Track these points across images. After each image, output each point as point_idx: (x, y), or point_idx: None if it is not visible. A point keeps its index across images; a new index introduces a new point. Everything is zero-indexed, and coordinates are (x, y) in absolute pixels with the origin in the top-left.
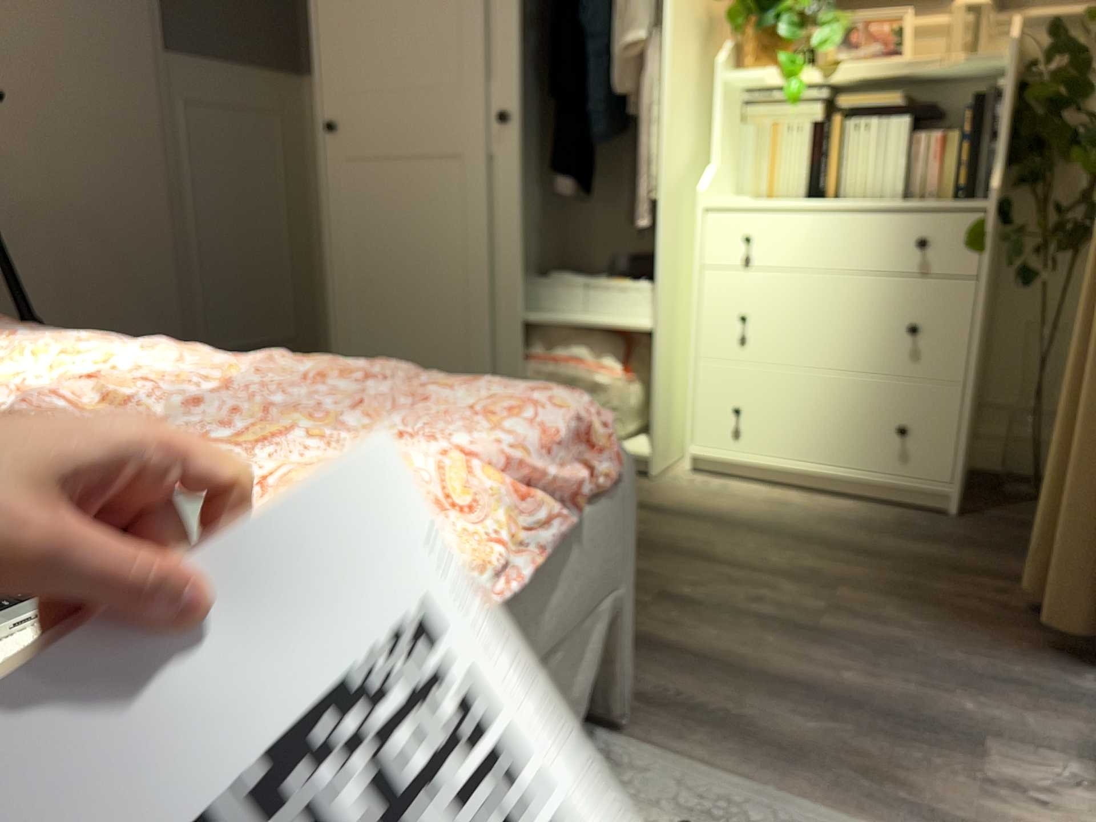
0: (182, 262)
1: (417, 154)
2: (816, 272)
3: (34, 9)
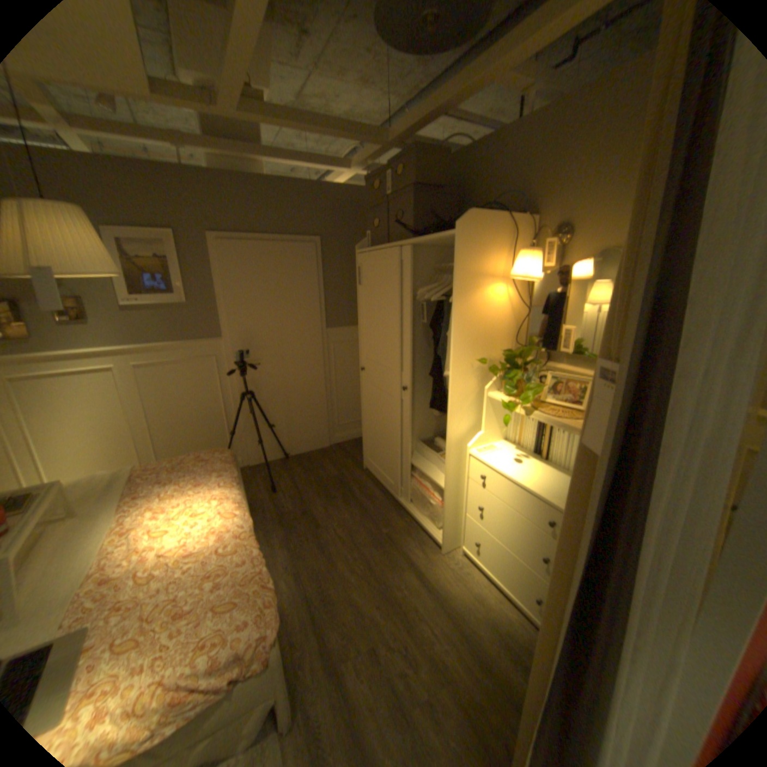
0: (328, 397)
1: (382, 389)
2: (509, 506)
3: (279, 327)
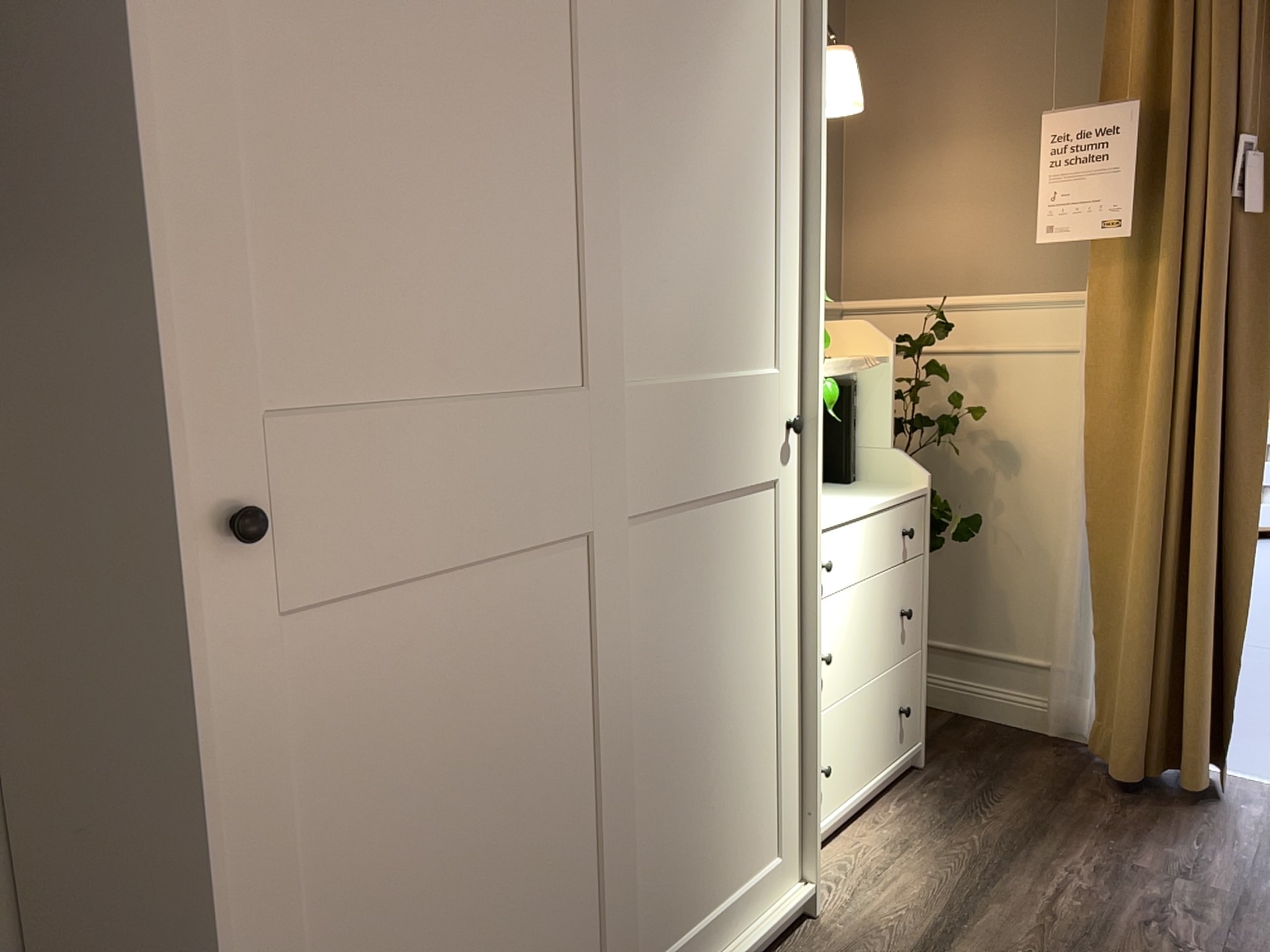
0: None
1: (508, 547)
2: (854, 581)
3: None
